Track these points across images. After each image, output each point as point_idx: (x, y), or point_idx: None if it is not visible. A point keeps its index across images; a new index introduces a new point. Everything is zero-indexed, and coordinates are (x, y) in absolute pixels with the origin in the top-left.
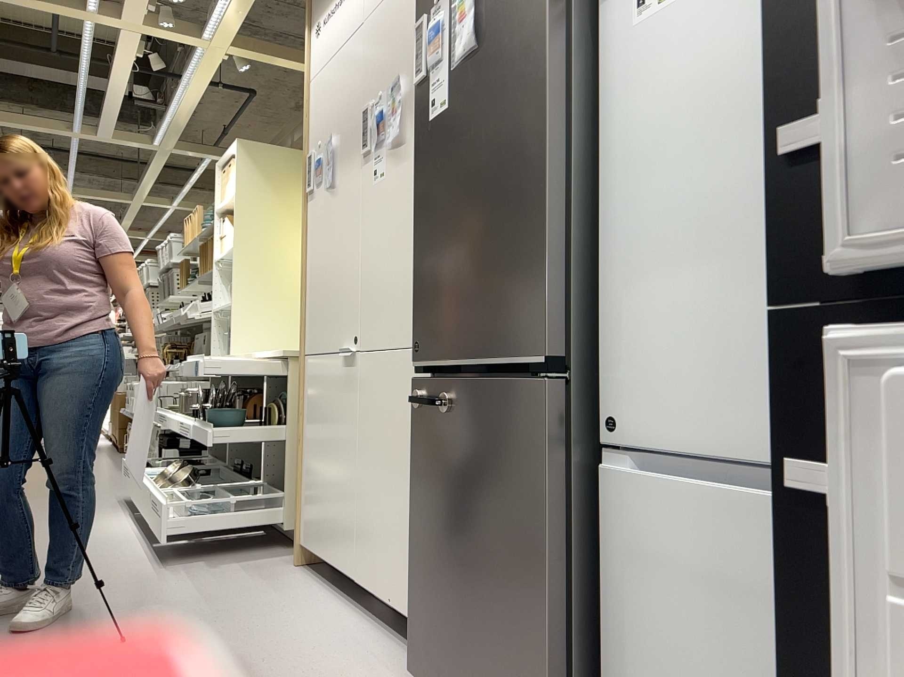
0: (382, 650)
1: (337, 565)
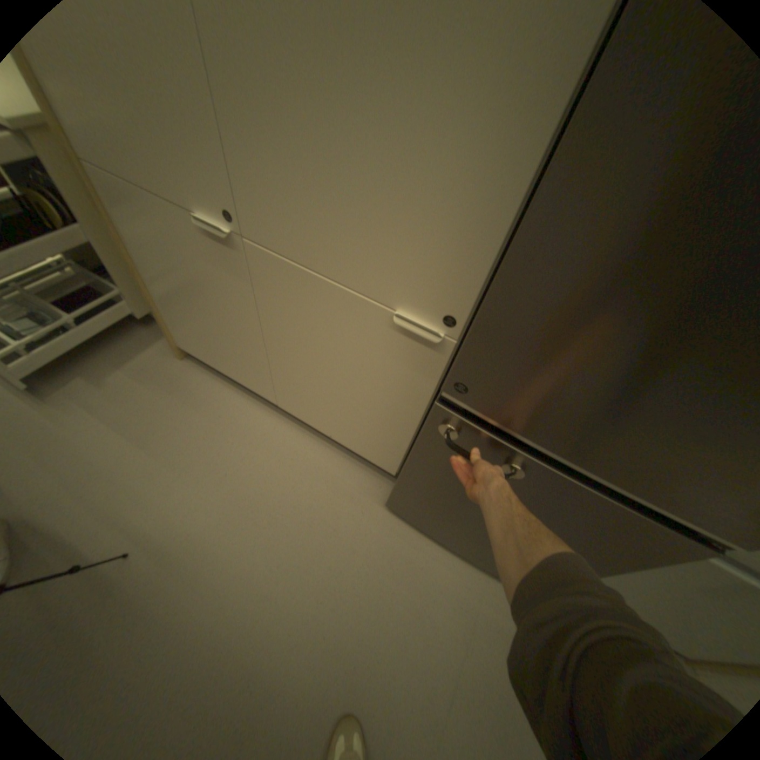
0: (336, 465)
1: (247, 385)
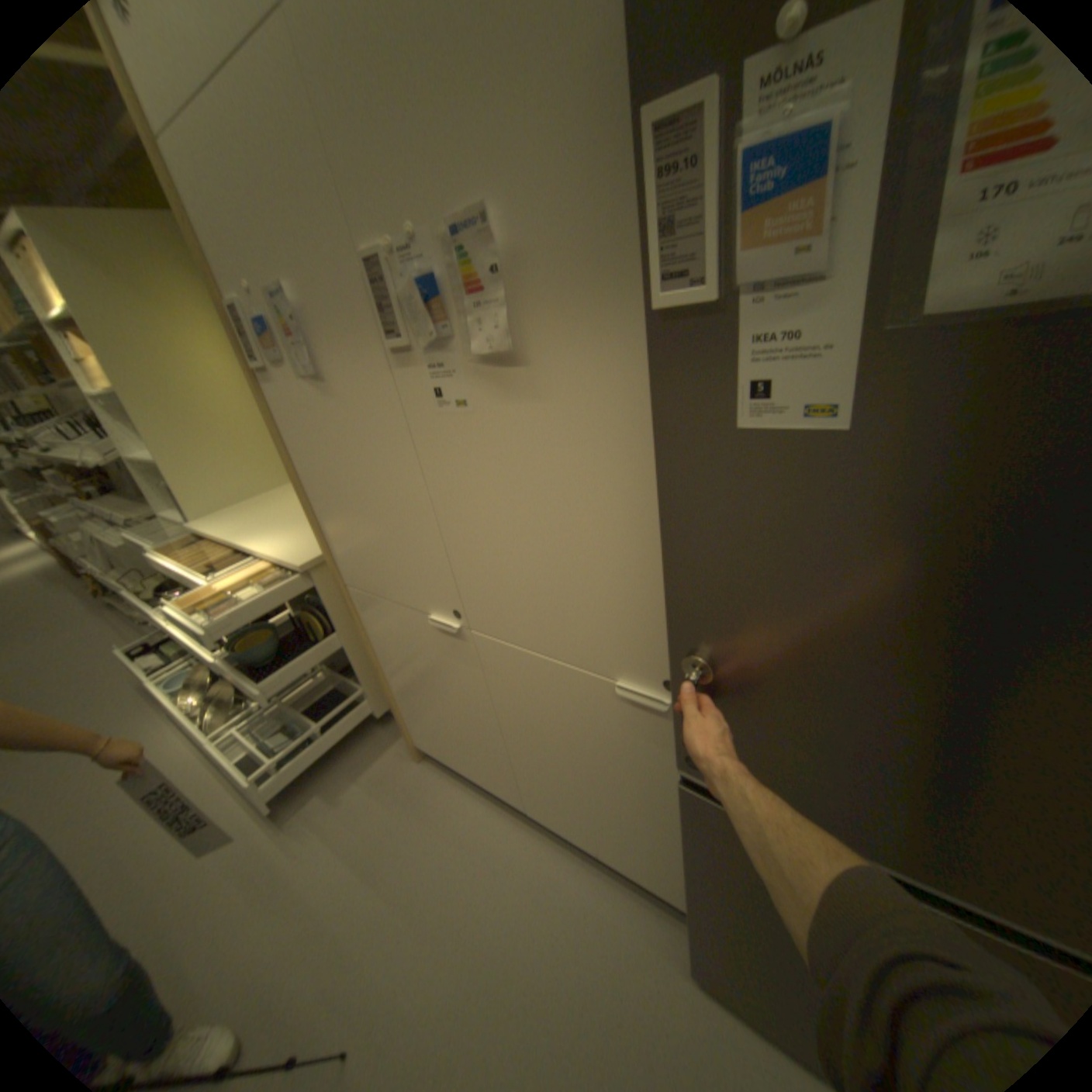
0: (611, 906)
1: (489, 789)
